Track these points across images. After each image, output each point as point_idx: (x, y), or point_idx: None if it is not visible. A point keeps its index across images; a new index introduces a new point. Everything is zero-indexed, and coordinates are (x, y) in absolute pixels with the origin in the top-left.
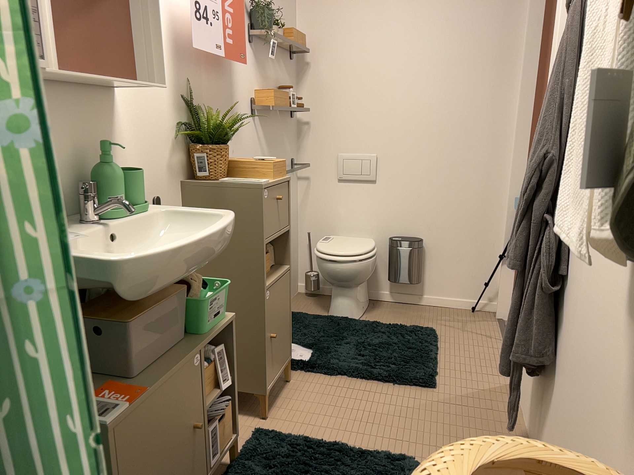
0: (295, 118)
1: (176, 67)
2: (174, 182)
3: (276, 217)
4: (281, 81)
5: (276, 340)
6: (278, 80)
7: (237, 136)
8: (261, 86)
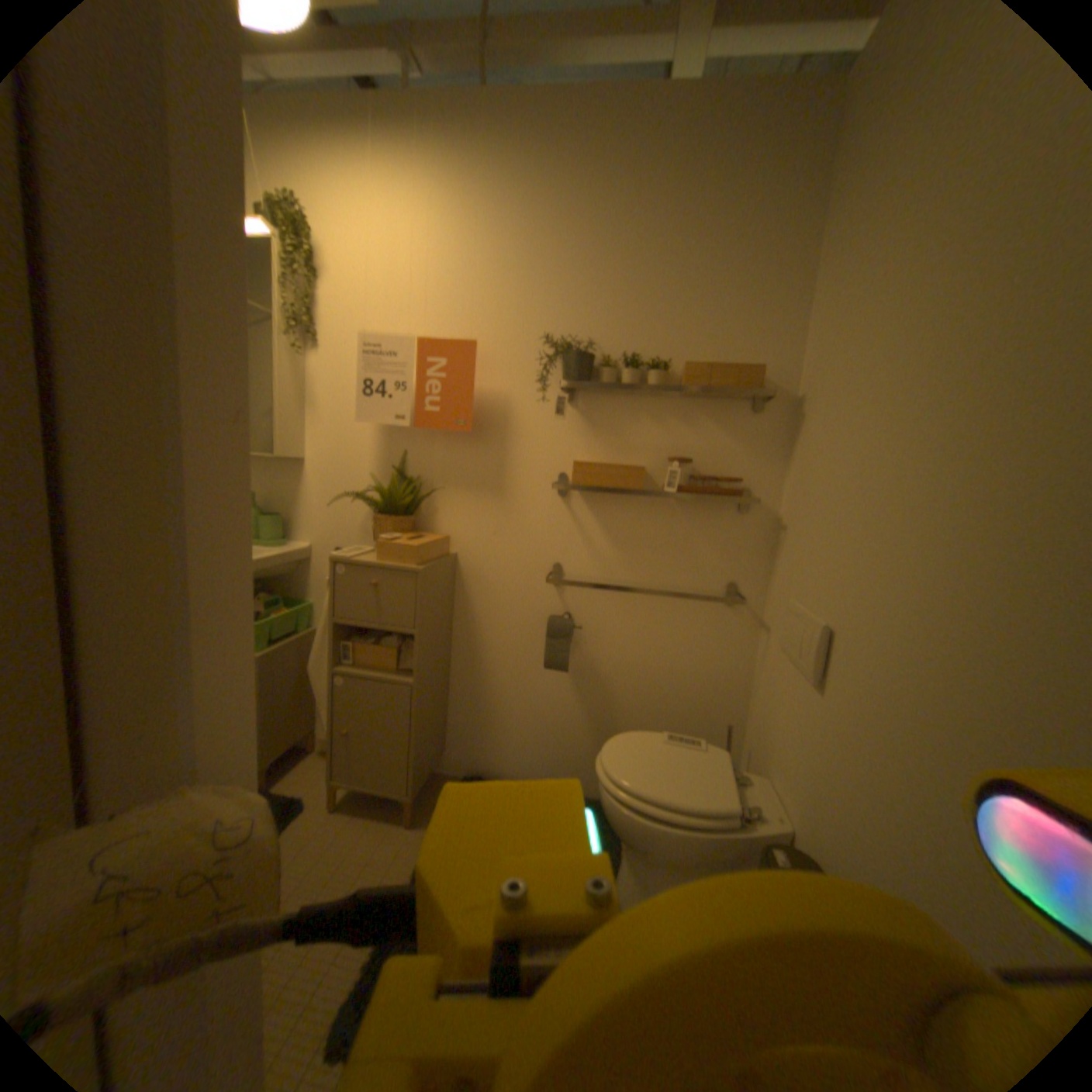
0: (768, 511)
1: (385, 437)
2: (367, 540)
3: (371, 604)
4: (694, 445)
5: (360, 744)
6: (681, 444)
7: (509, 515)
8: (601, 453)
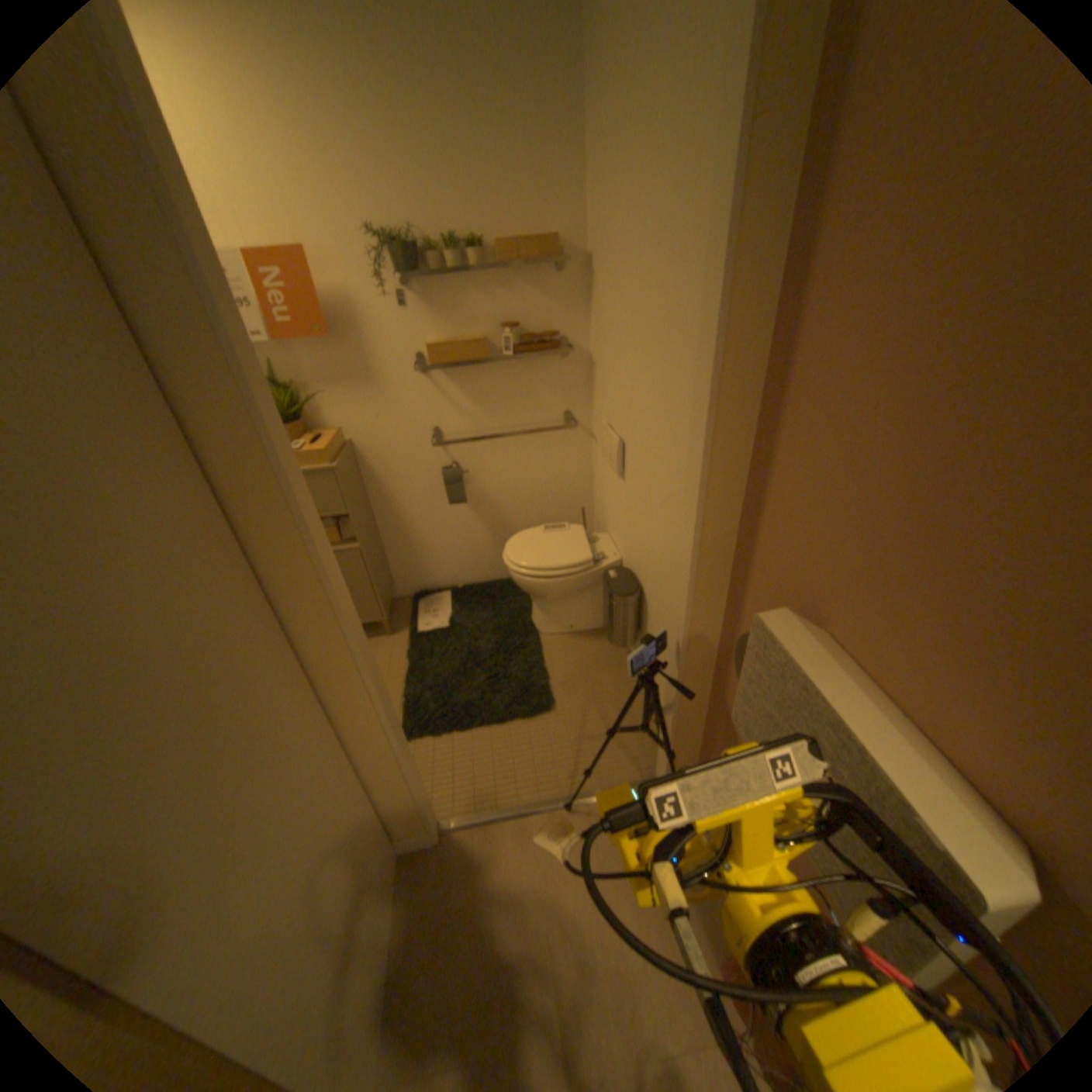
0: (580, 355)
1: None
2: None
3: None
4: (517, 311)
5: None
6: (507, 312)
7: (384, 400)
8: (445, 332)
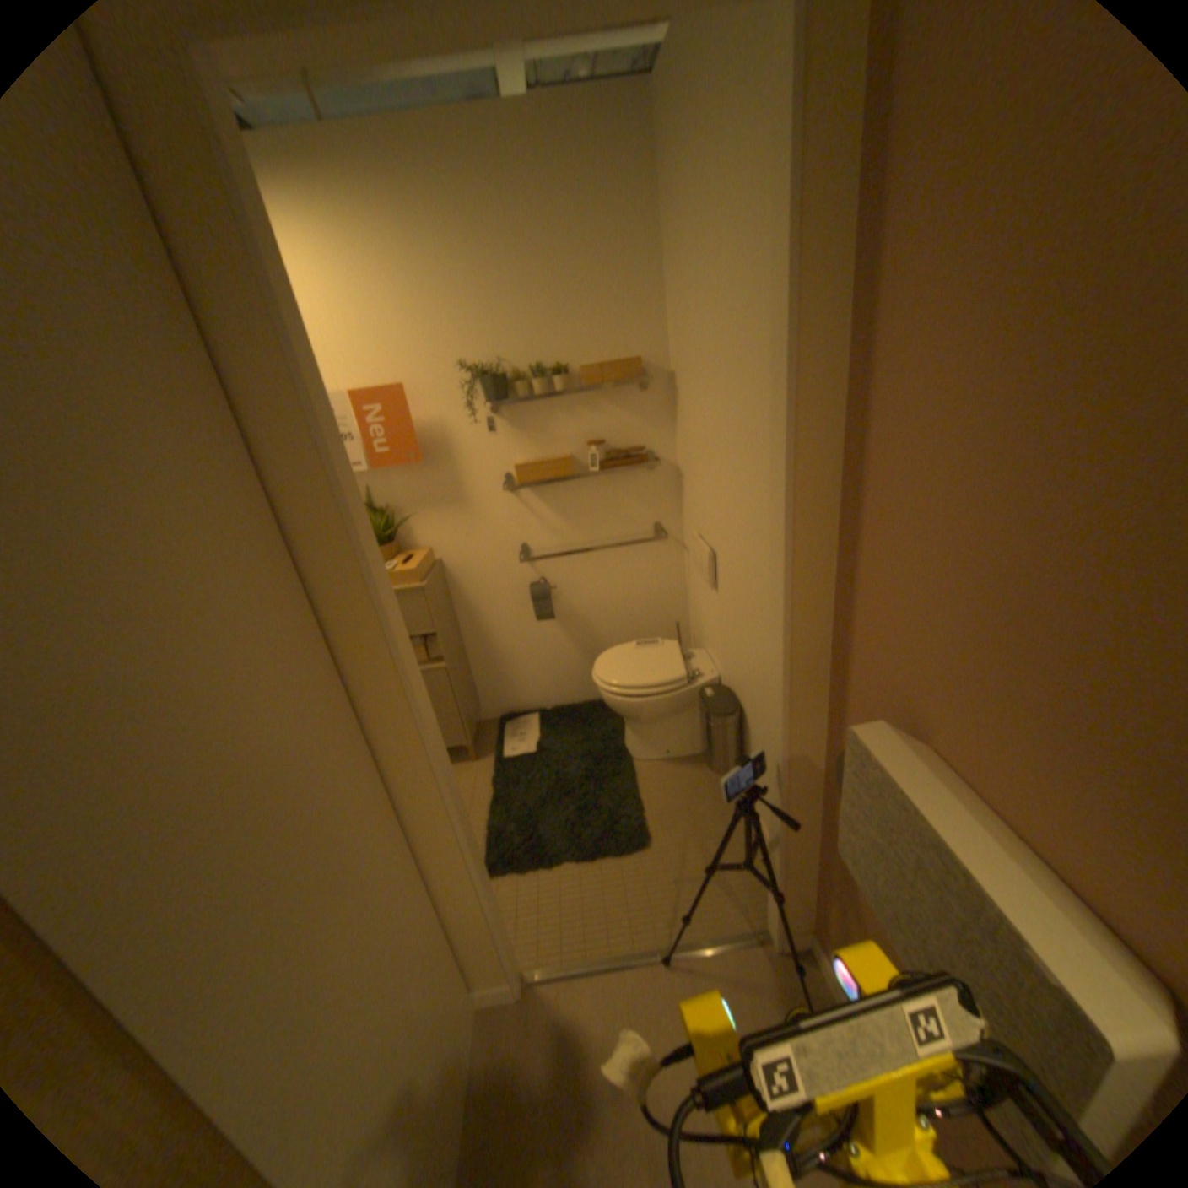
0: (668, 467)
1: None
2: None
3: None
4: (603, 430)
5: None
6: (593, 431)
7: (474, 520)
8: (533, 453)
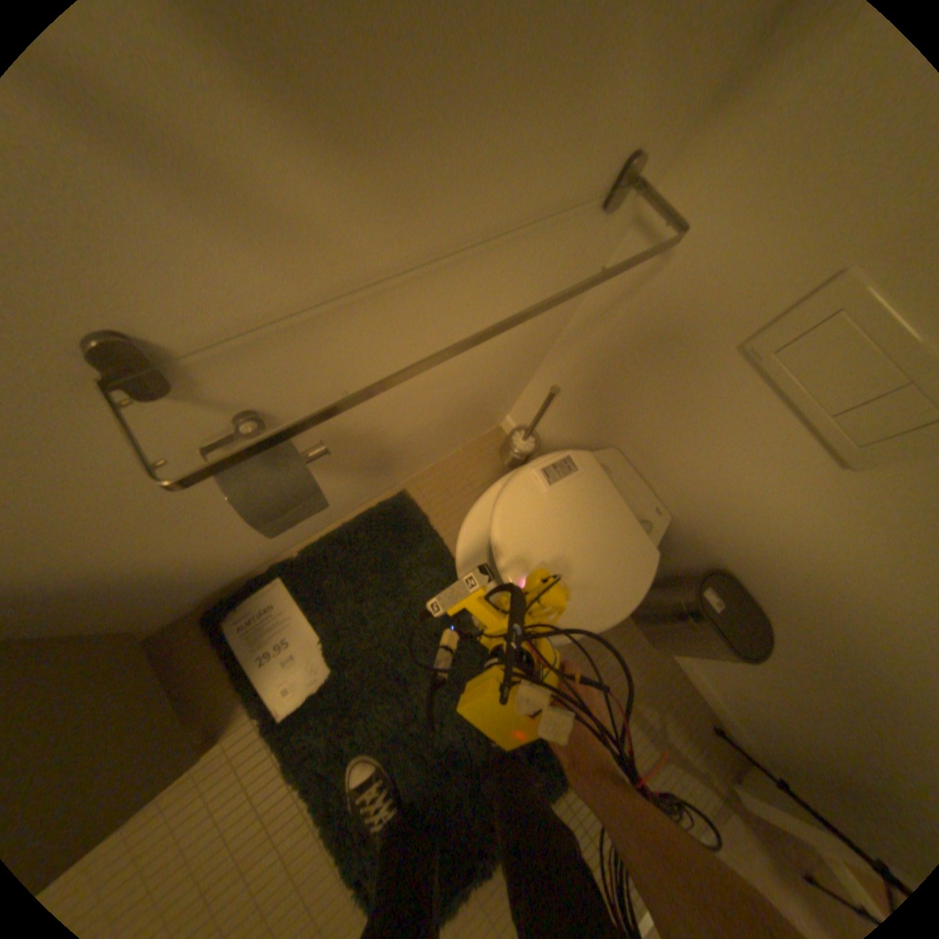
0: None
1: None
2: None
3: None
4: None
5: None
6: None
7: None
8: None
